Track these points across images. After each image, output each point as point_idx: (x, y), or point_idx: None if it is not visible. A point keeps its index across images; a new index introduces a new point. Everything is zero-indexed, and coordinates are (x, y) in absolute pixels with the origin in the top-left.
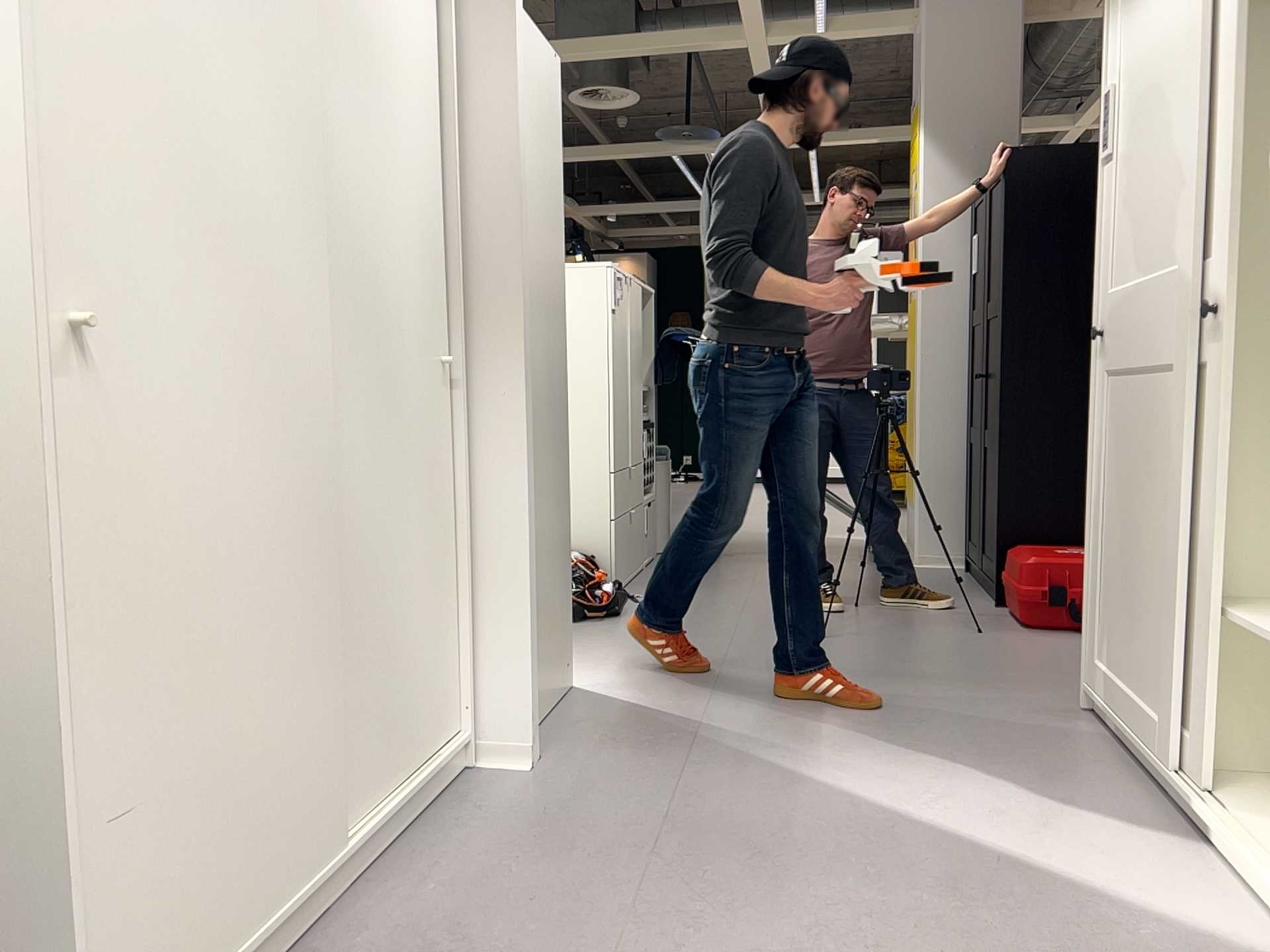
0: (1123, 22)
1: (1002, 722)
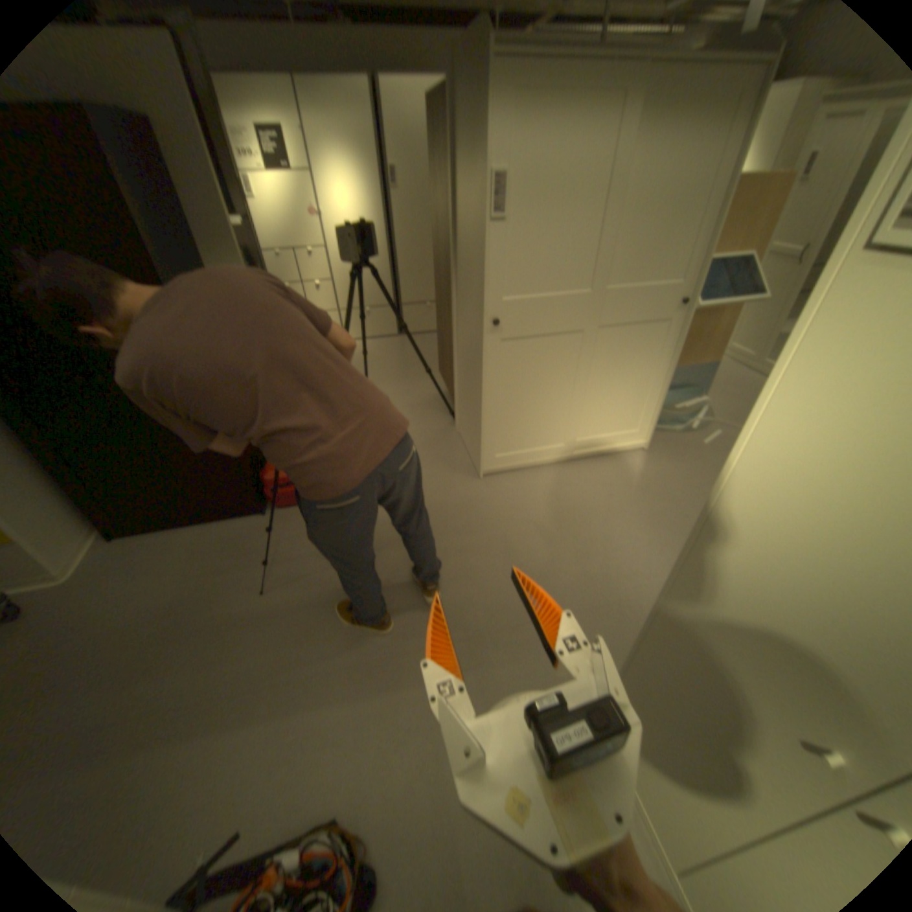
0: (529, 128)
1: (516, 500)
